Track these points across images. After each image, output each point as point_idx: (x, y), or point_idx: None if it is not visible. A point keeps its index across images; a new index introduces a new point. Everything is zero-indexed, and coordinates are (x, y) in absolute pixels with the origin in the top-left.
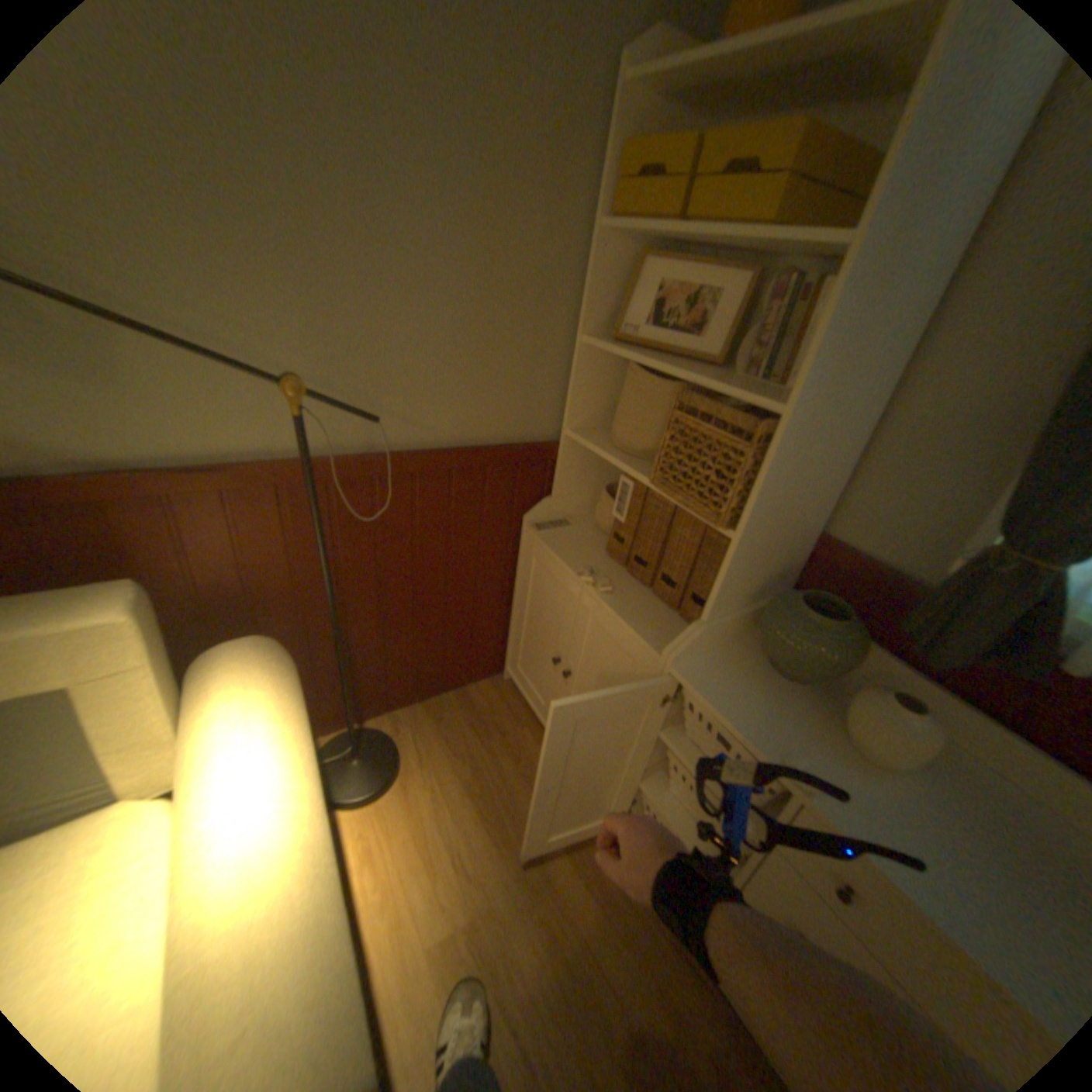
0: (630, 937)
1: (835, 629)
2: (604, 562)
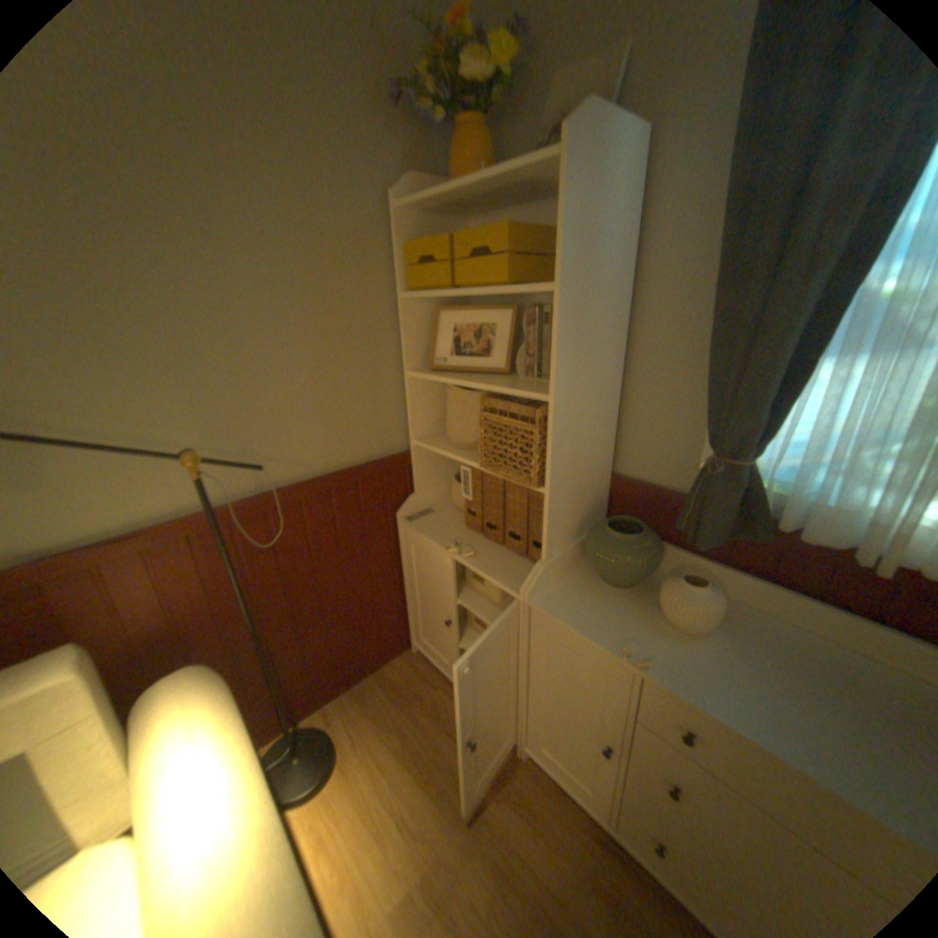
0: (560, 844)
1: (633, 541)
2: (465, 534)
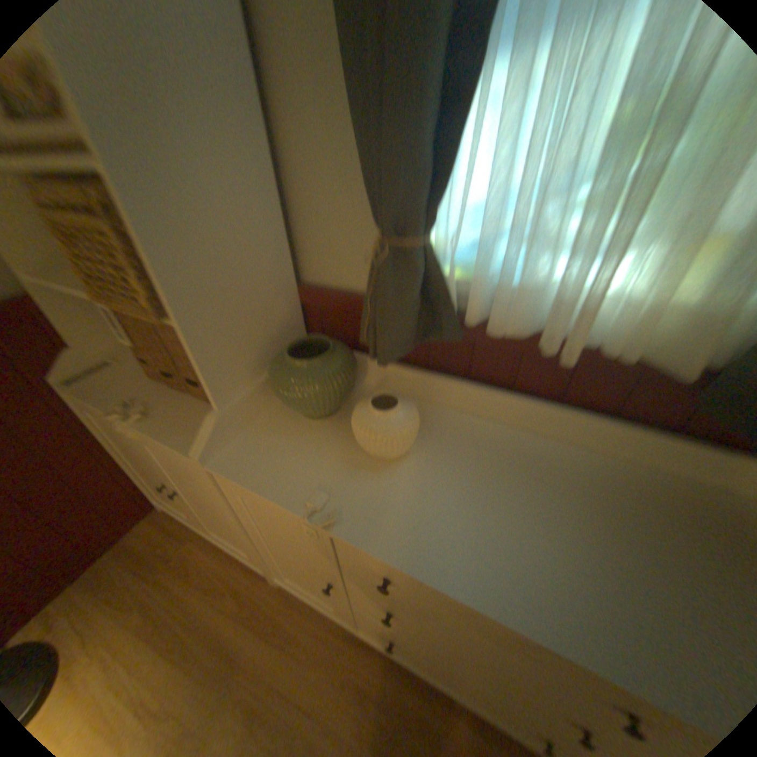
0: (311, 656)
1: (314, 364)
2: (143, 386)
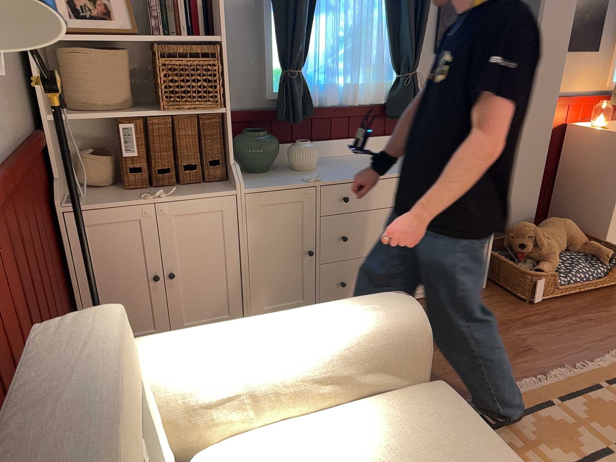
0: None
1: (266, 134)
2: (137, 192)
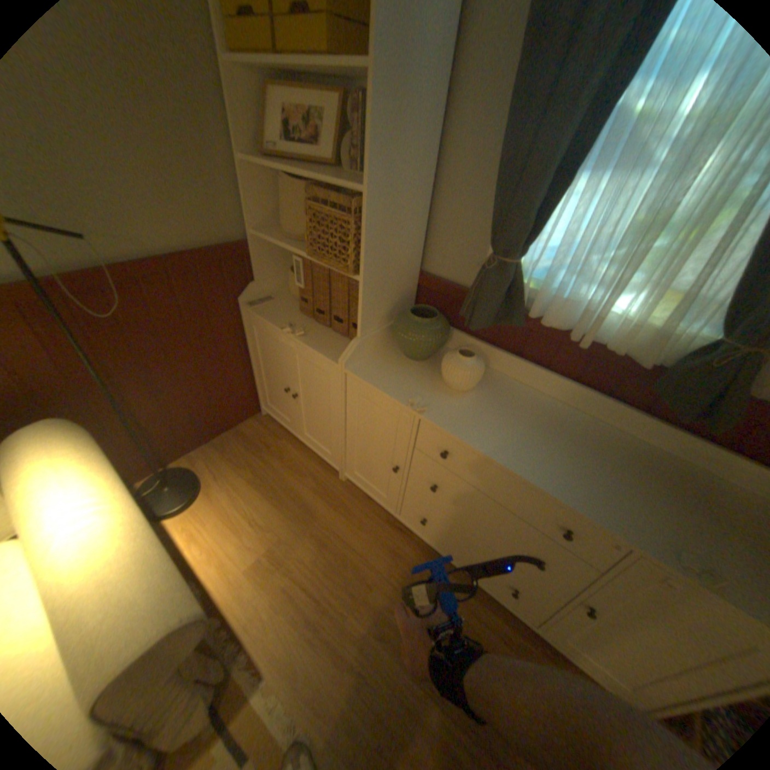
0: (363, 526)
1: (427, 324)
2: (299, 318)
